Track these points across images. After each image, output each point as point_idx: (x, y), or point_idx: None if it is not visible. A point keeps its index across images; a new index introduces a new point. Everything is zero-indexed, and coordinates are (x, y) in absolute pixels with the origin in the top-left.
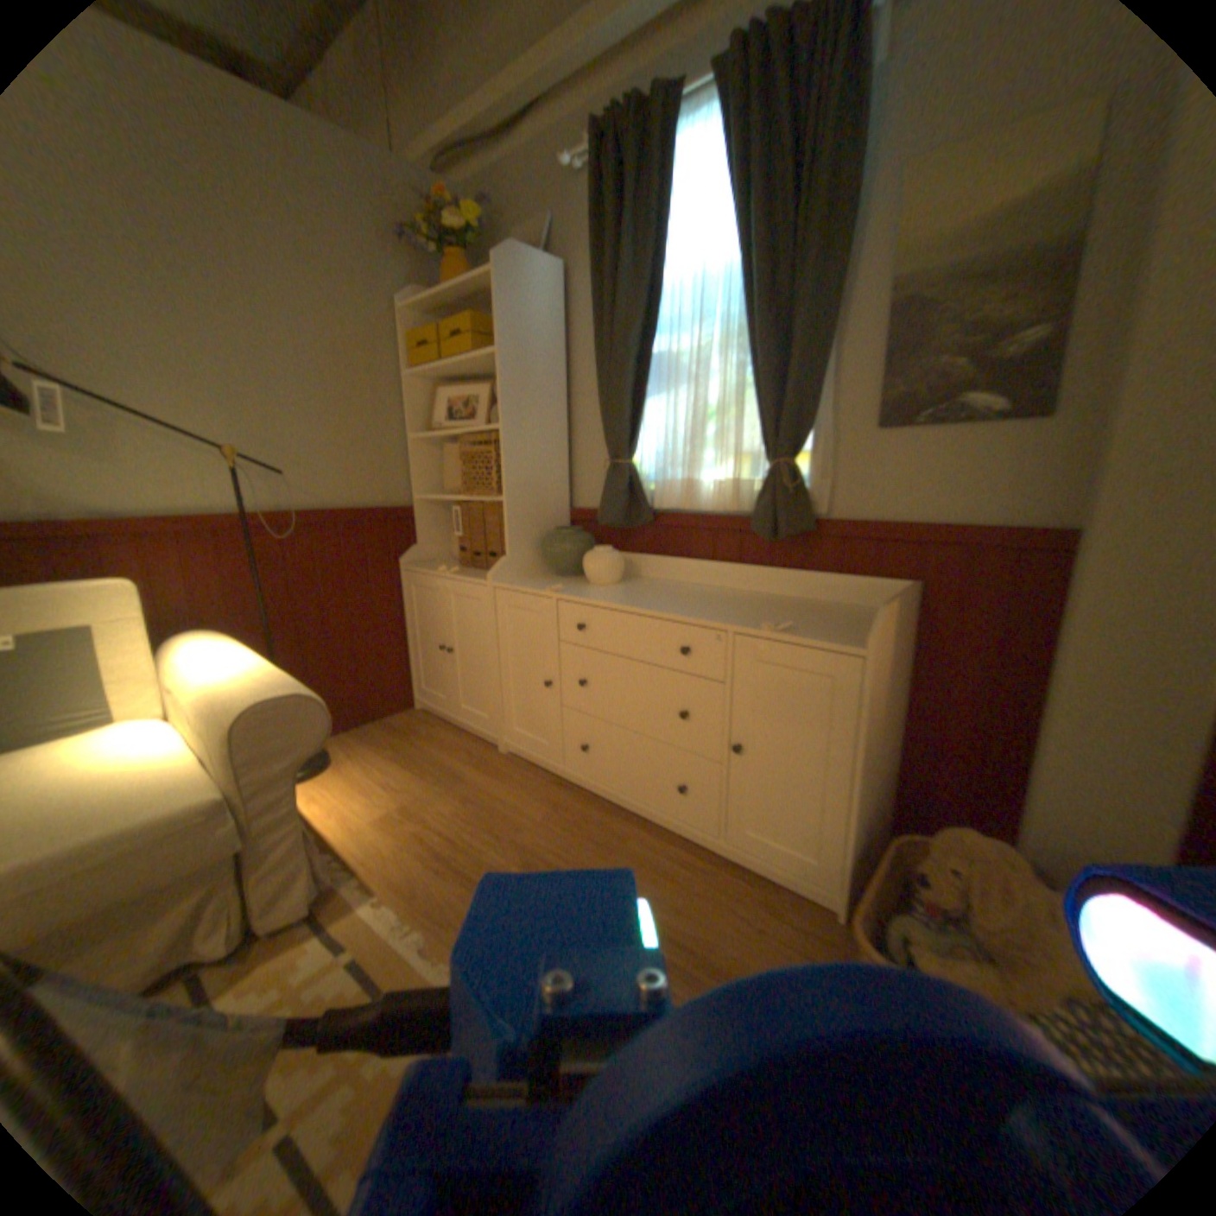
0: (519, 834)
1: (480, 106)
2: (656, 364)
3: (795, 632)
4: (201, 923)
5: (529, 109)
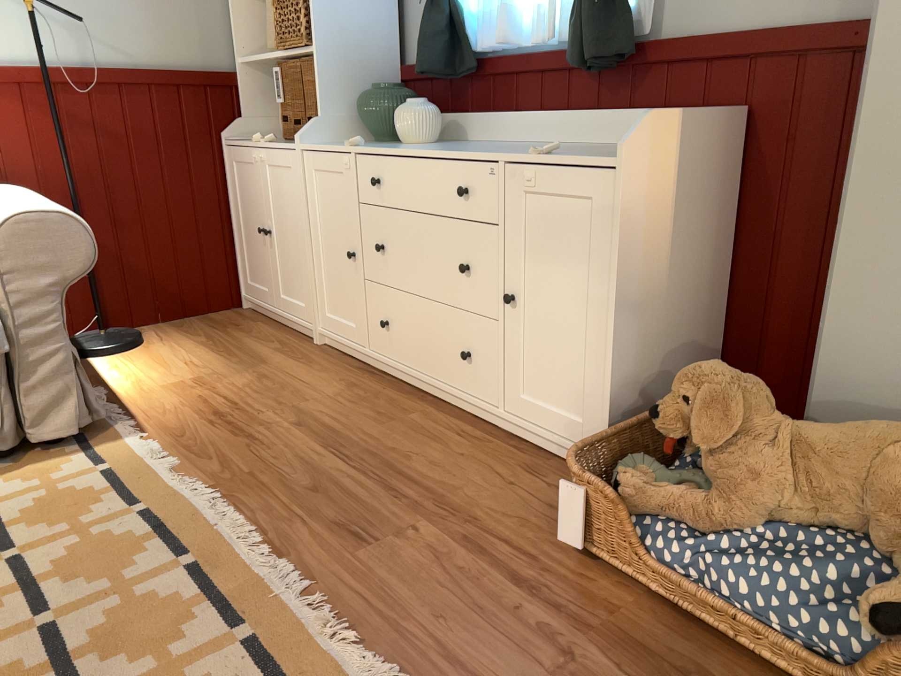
0: (302, 402)
1: None
2: None
3: (561, 155)
4: None
5: None
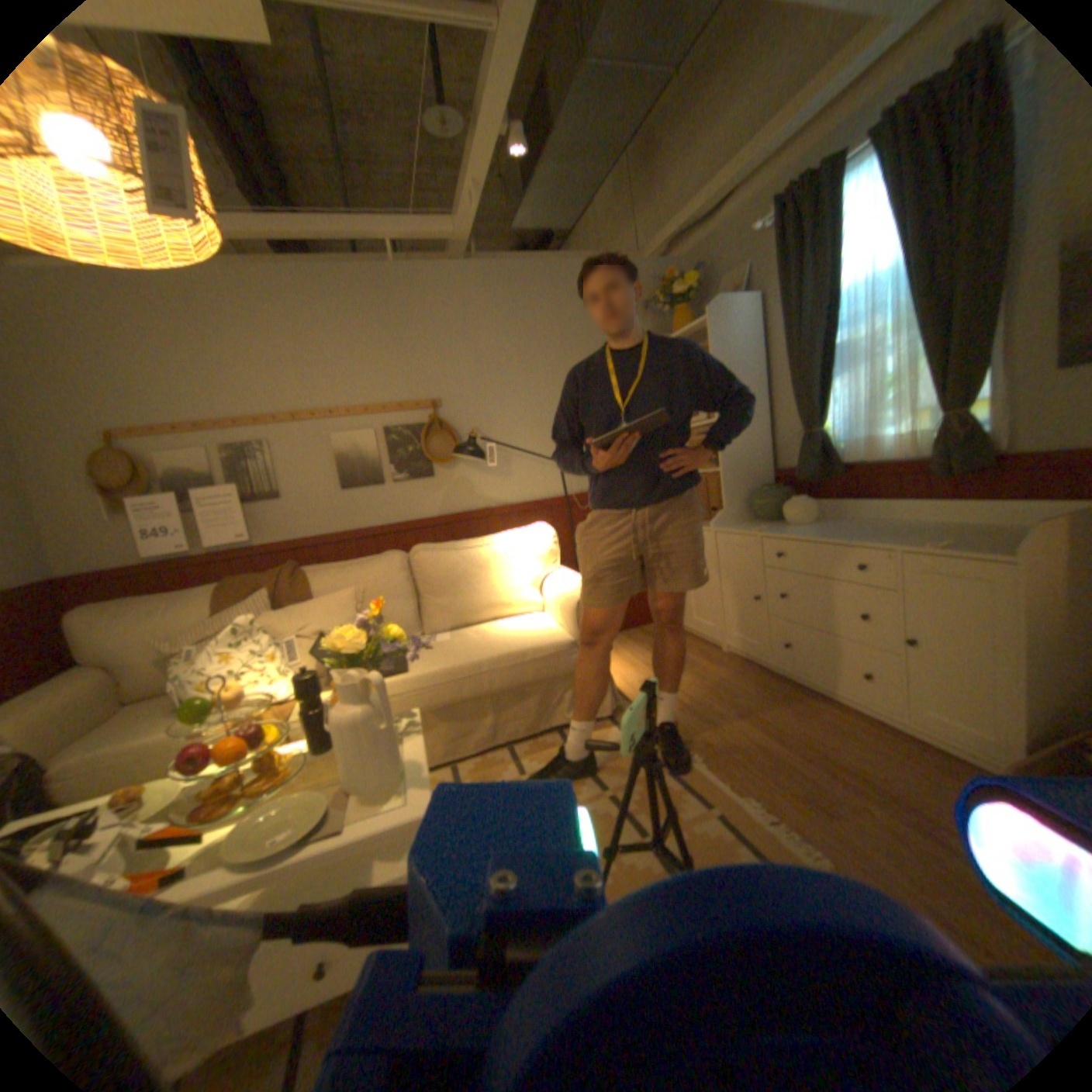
0: (736, 699)
1: (696, 206)
2: (838, 352)
3: (957, 548)
4: (563, 703)
5: (731, 192)
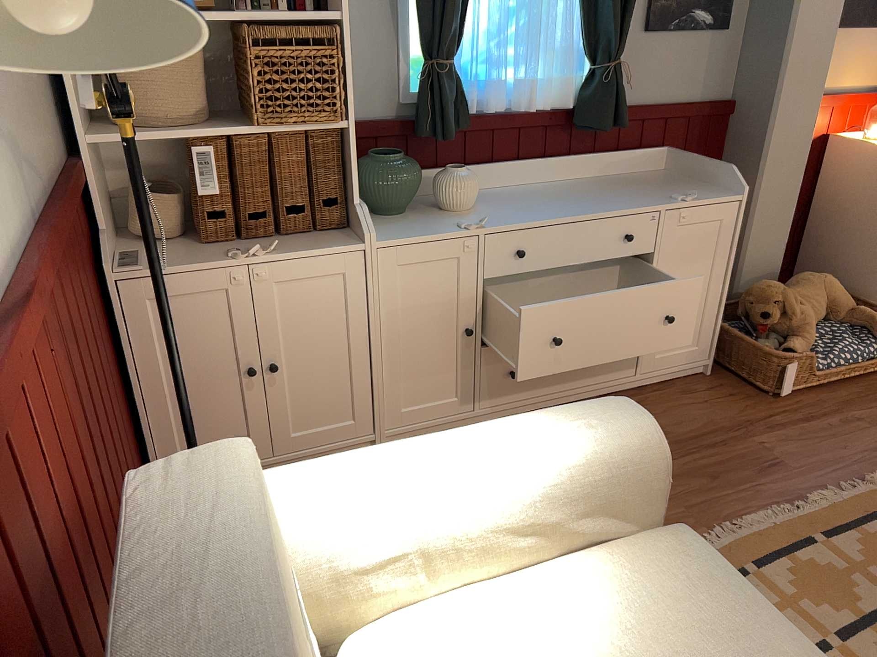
0: None
1: None
2: None
3: (695, 197)
4: None
5: None
